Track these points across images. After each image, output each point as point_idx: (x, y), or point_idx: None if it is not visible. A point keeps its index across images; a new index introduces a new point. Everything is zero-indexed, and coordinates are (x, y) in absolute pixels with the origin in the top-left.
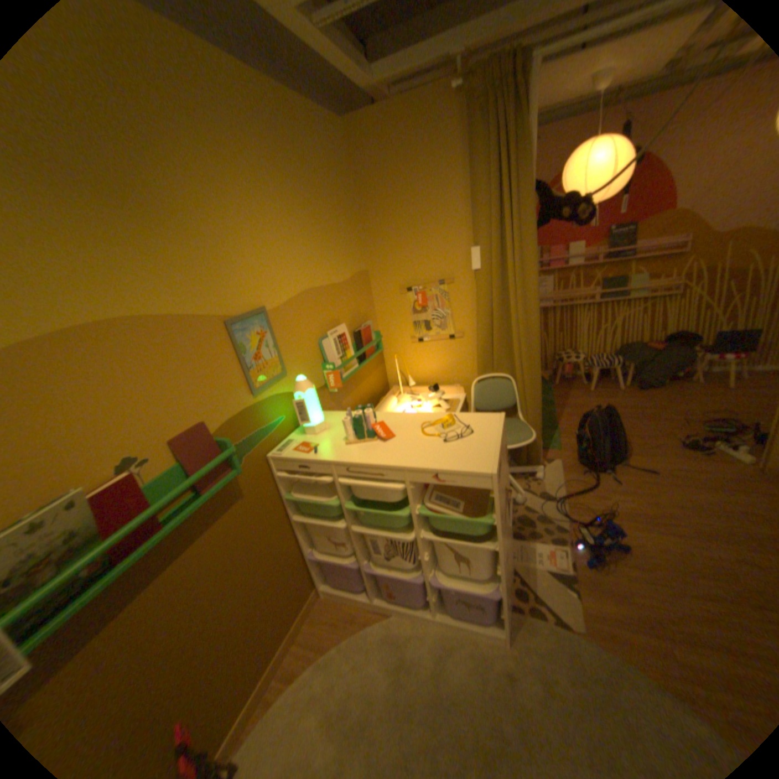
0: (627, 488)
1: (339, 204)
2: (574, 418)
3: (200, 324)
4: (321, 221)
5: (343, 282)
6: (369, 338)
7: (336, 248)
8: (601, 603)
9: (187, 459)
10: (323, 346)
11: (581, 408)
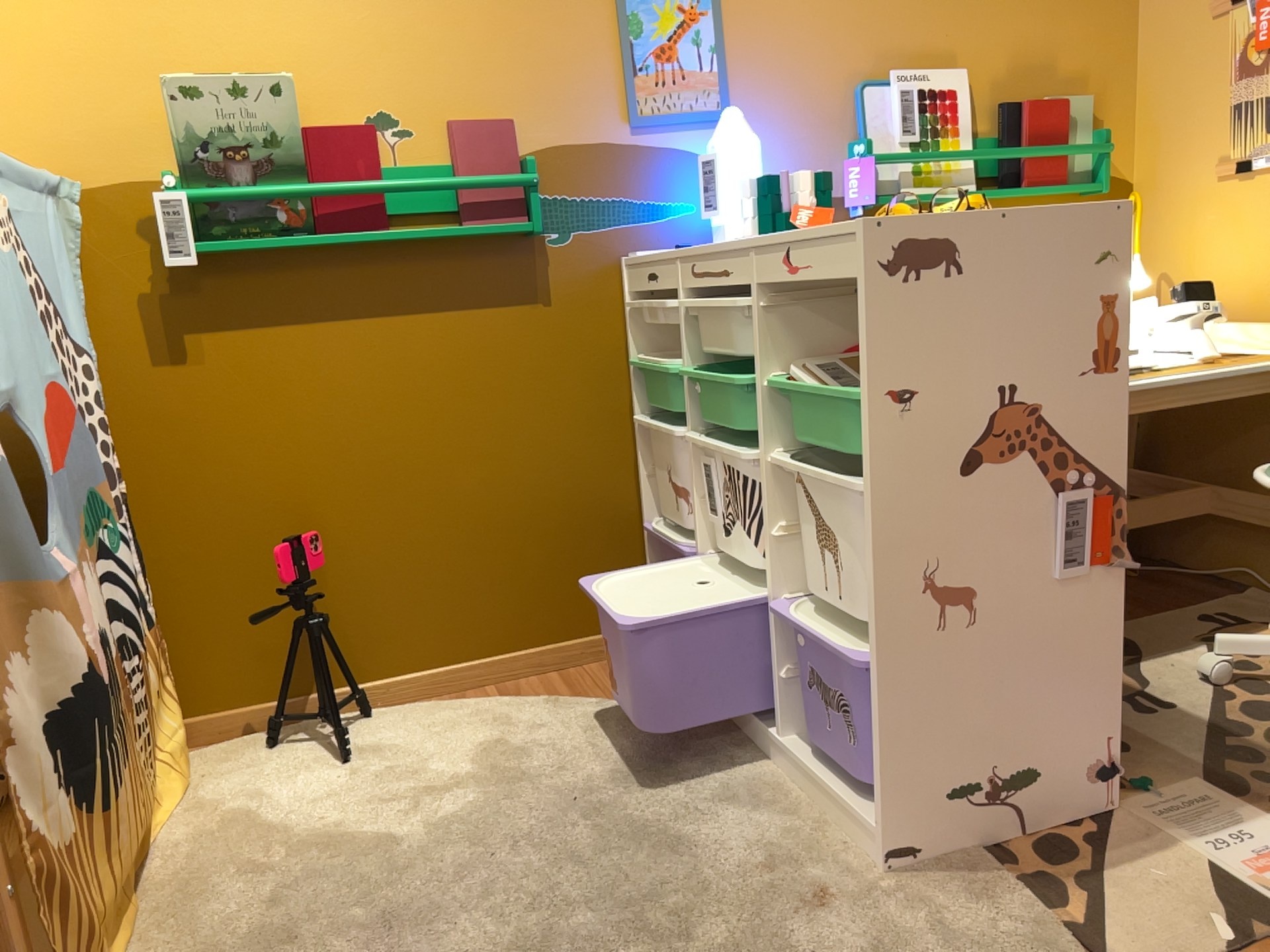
0: None
1: None
2: None
3: None
4: None
5: None
6: (1052, 133)
7: None
8: None
9: (463, 159)
10: (865, 98)
11: None
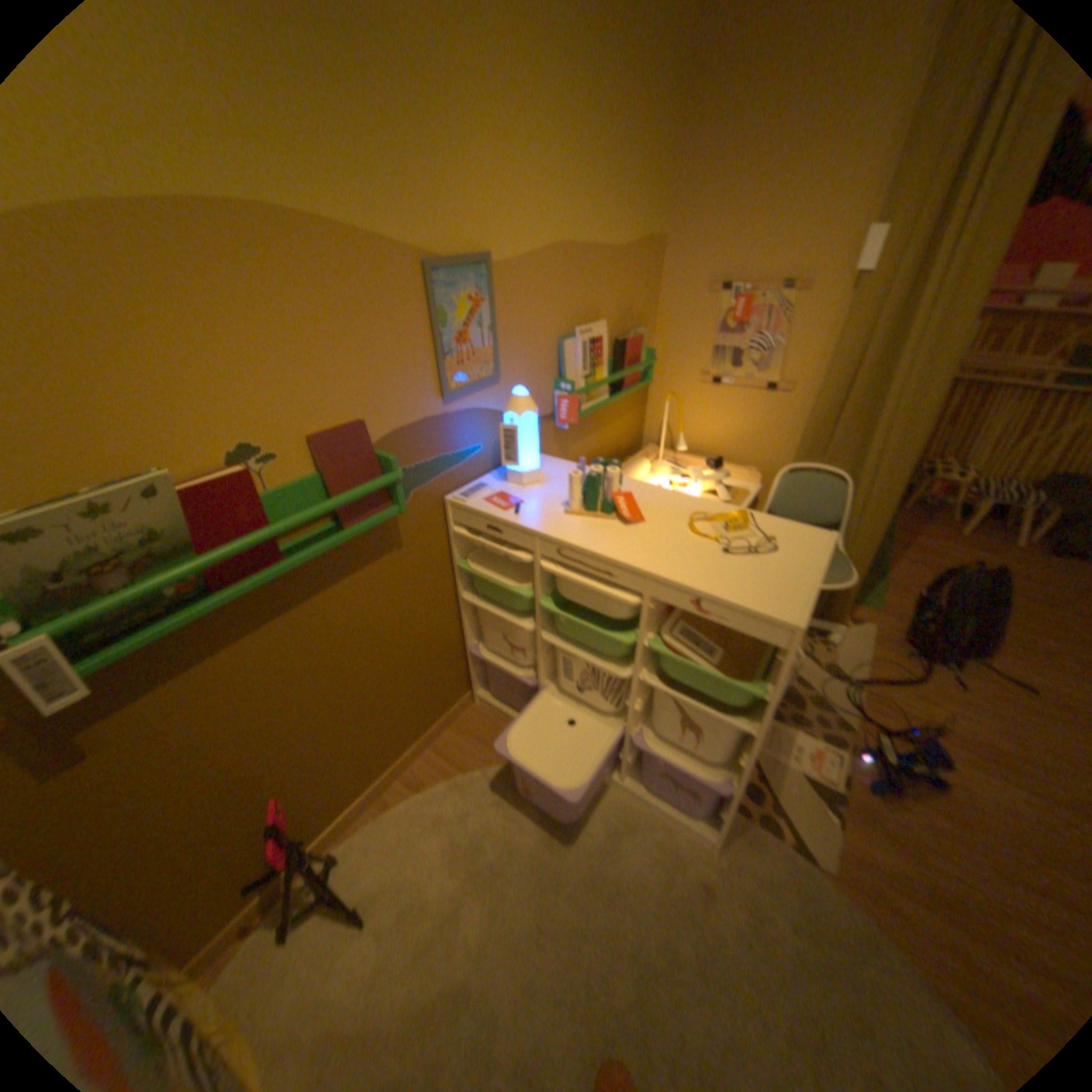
0: (975, 699)
1: (655, 91)
2: (920, 568)
3: (385, 255)
4: (617, 117)
5: (623, 246)
6: (637, 356)
7: (628, 179)
8: (875, 845)
9: (332, 471)
10: (565, 350)
11: (938, 557)
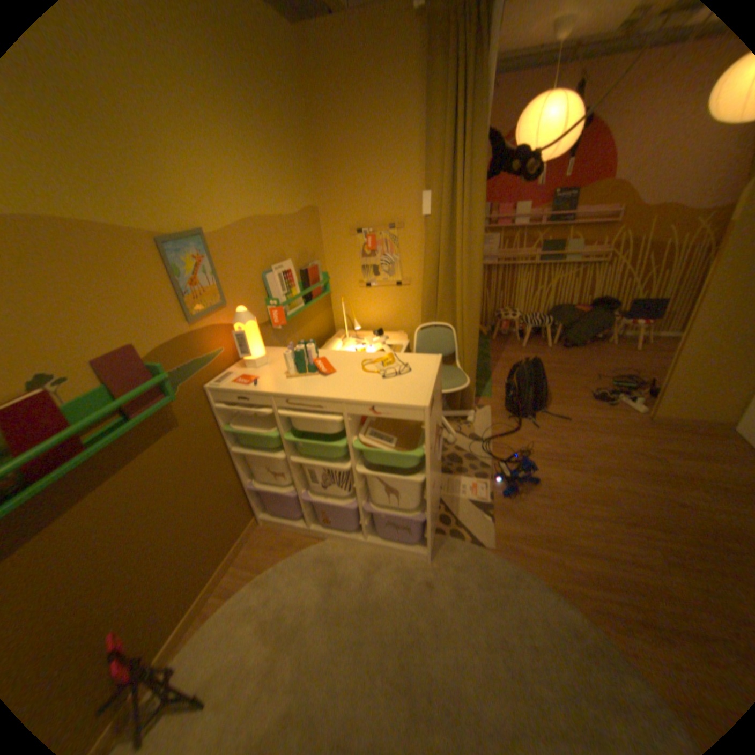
0: (543, 431)
1: (288, 128)
2: (505, 370)
3: (125, 238)
4: (267, 144)
5: (290, 215)
6: (316, 278)
7: (283, 177)
8: (510, 525)
9: (113, 381)
10: (267, 280)
11: (512, 362)
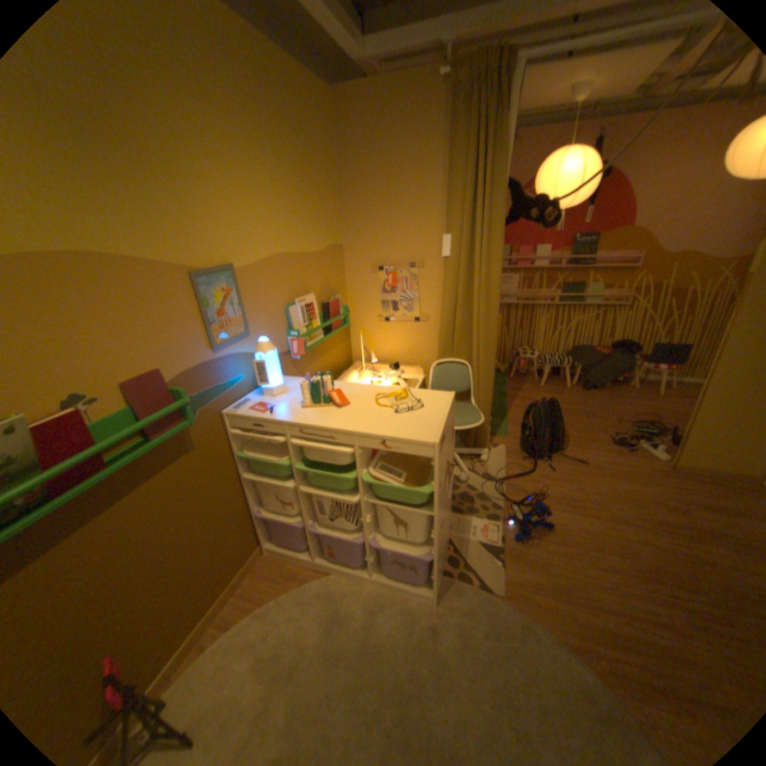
0: (559, 474)
1: (319, 174)
2: (522, 409)
3: (163, 271)
4: (299, 188)
5: (316, 252)
6: (337, 311)
7: (312, 217)
8: (522, 571)
9: (138, 403)
10: (289, 312)
11: (530, 401)
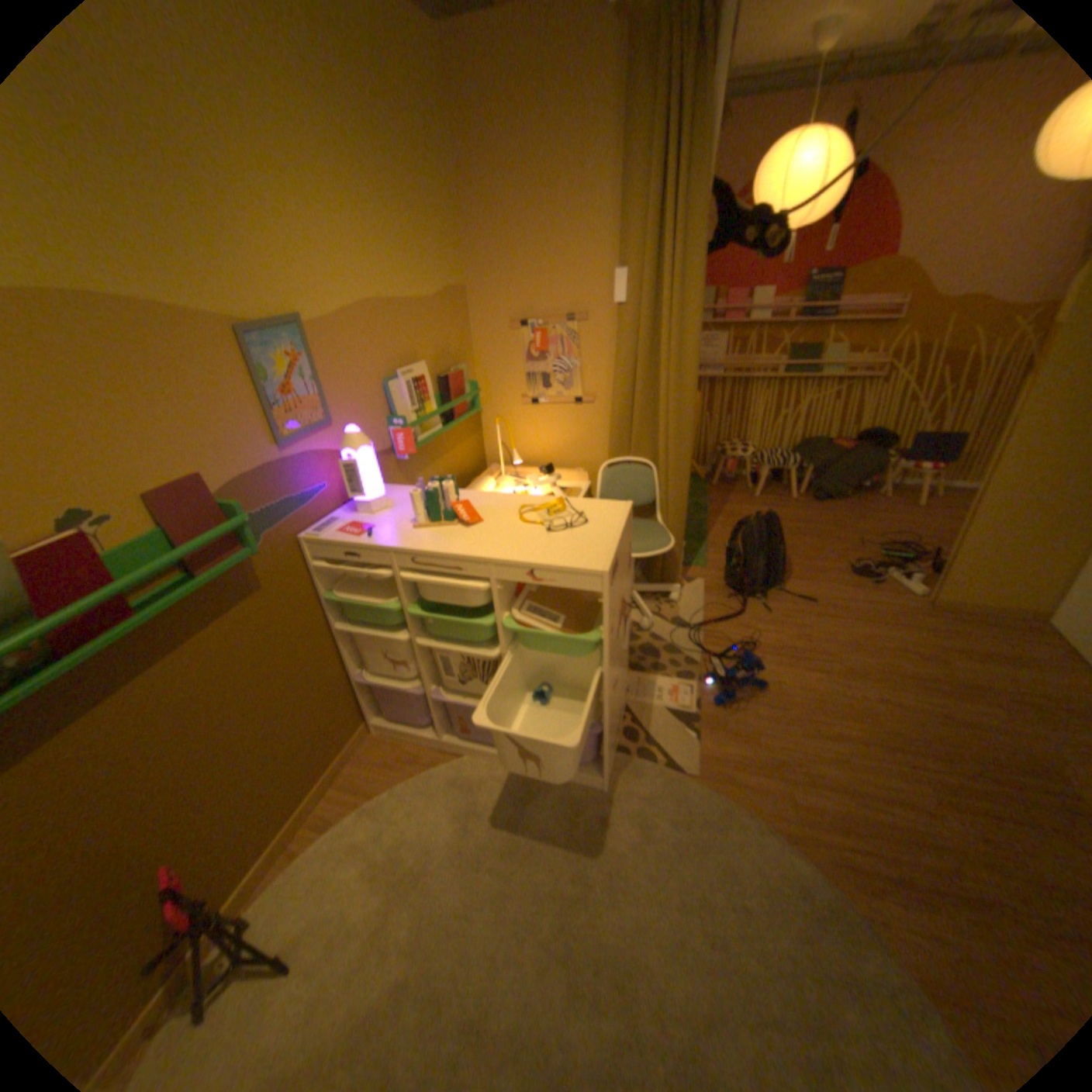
0: (777, 616)
1: (425, 172)
2: (729, 529)
3: (193, 324)
4: (395, 194)
5: (426, 298)
6: (461, 389)
7: (417, 243)
8: (722, 744)
9: (173, 523)
10: (390, 390)
11: (740, 518)
